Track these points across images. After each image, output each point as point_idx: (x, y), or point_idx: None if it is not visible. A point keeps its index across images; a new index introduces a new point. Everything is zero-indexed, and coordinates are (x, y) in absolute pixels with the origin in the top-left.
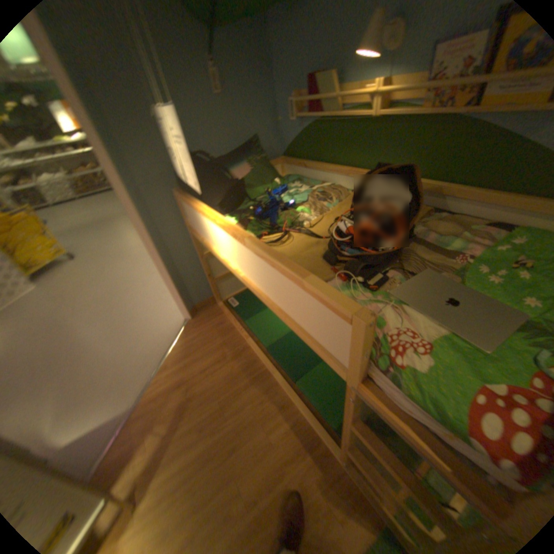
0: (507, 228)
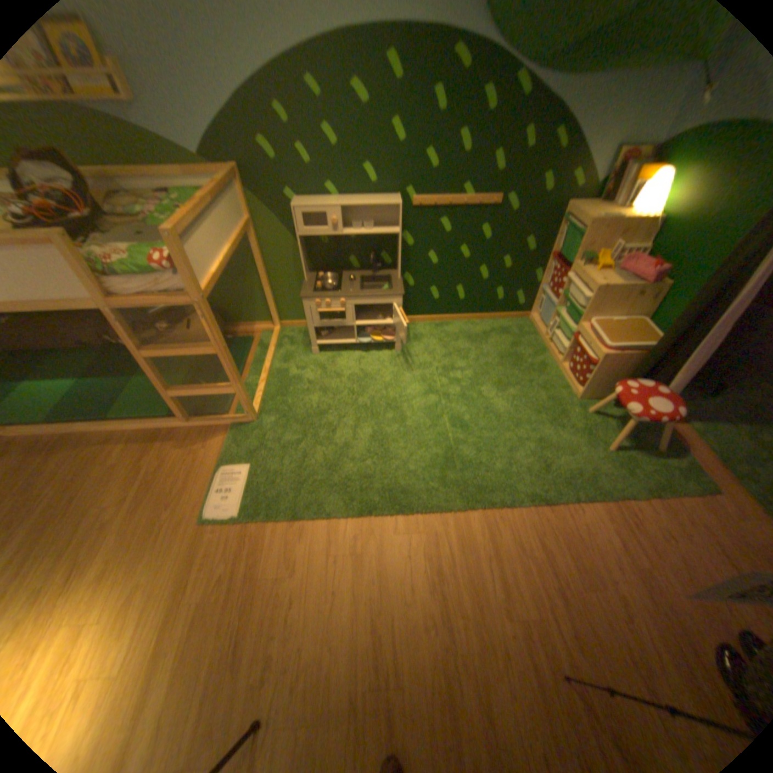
0: (162, 190)
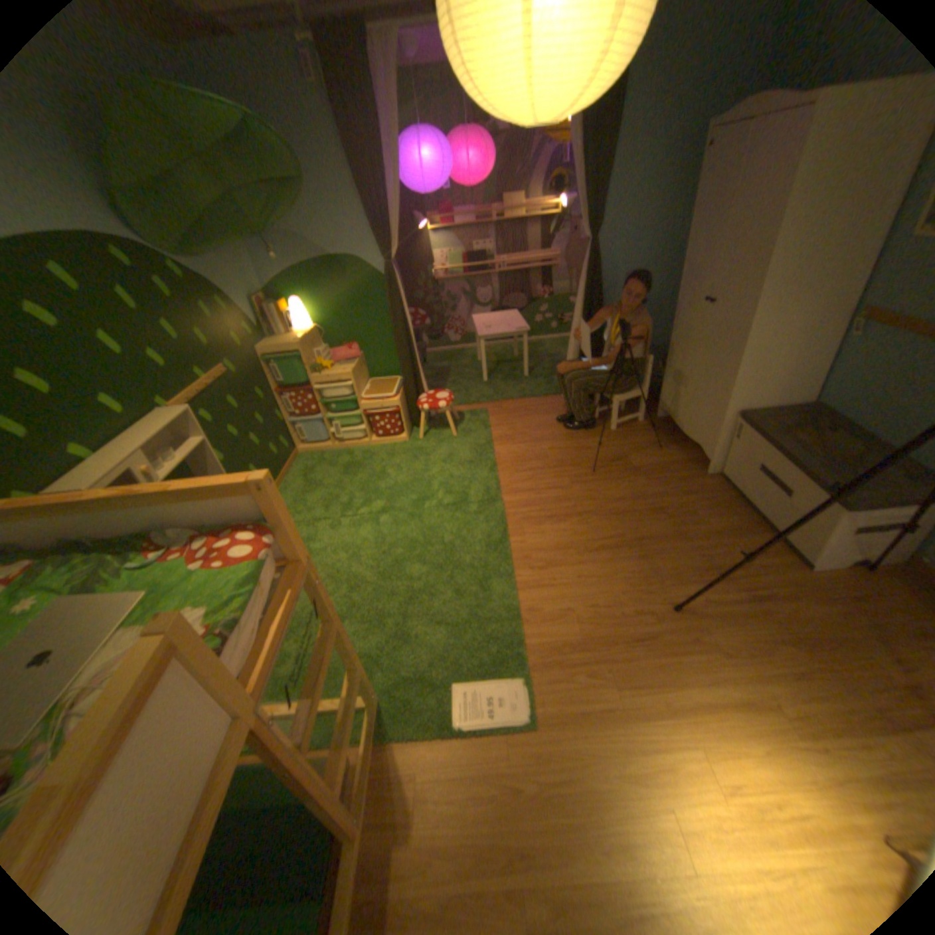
0: None
